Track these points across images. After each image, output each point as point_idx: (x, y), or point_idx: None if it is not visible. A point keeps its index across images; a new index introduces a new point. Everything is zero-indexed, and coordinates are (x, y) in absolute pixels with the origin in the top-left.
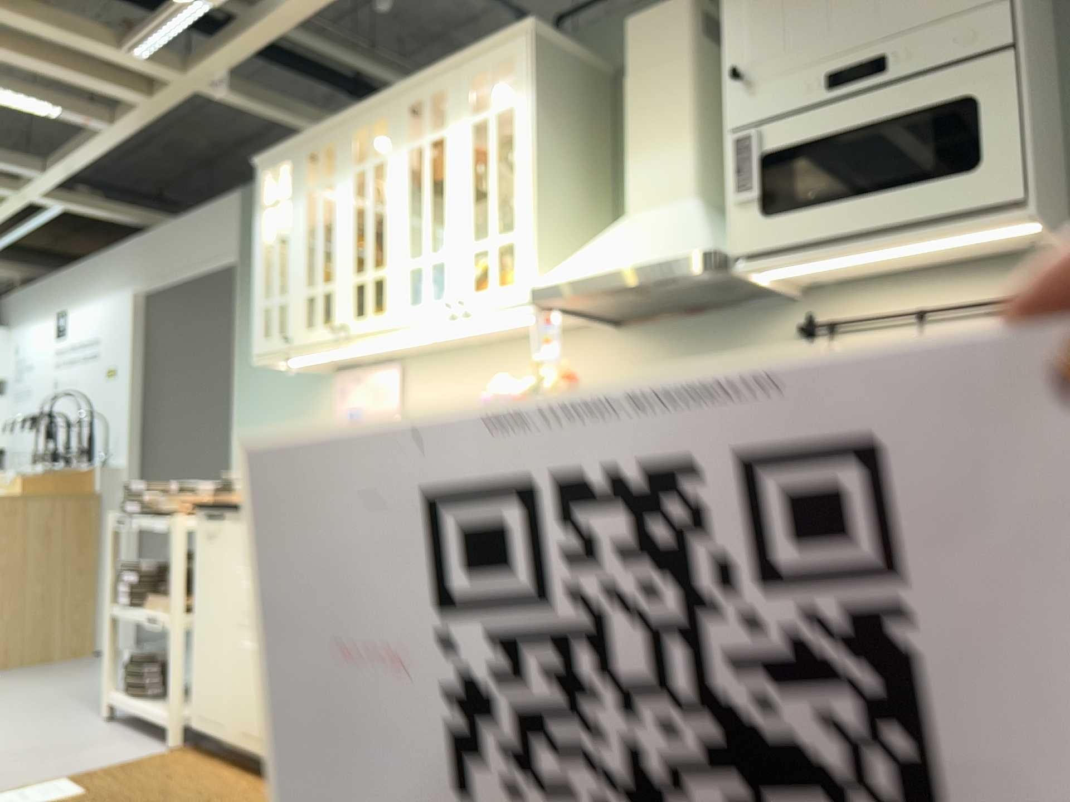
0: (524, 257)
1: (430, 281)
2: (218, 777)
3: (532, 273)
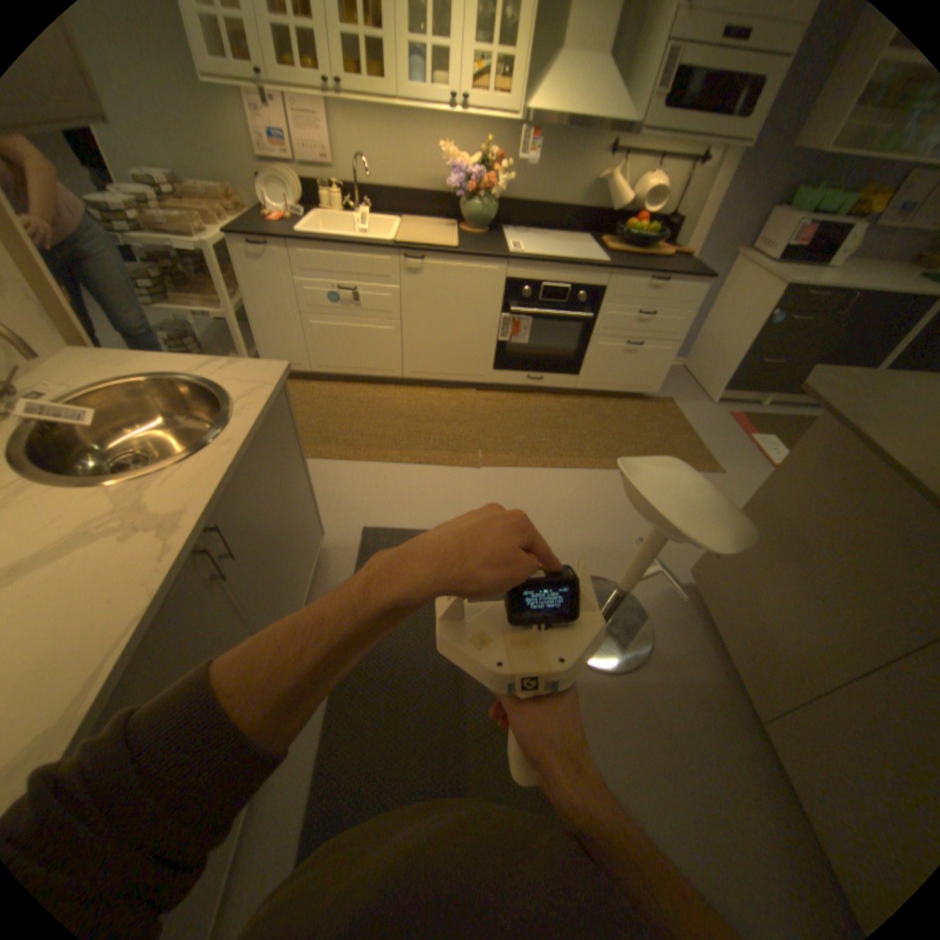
0: (521, 77)
1: (431, 65)
2: (313, 388)
3: (524, 92)
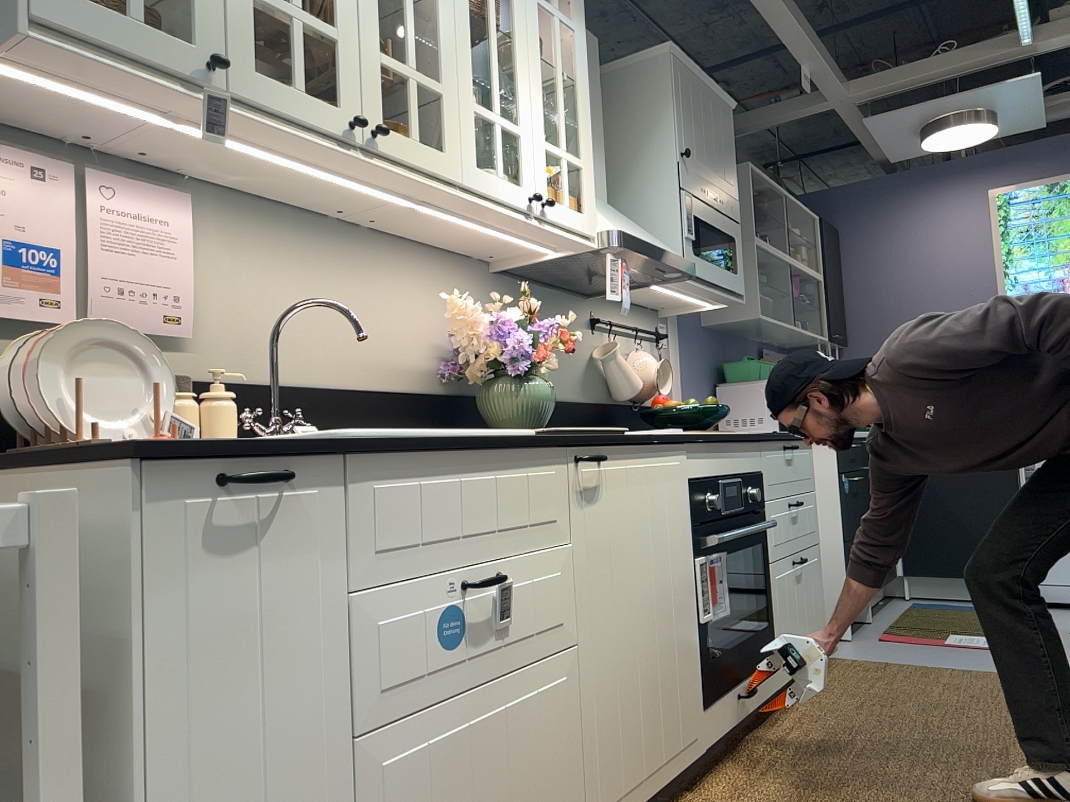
0: (592, 192)
1: (499, 150)
2: None
3: (595, 212)
